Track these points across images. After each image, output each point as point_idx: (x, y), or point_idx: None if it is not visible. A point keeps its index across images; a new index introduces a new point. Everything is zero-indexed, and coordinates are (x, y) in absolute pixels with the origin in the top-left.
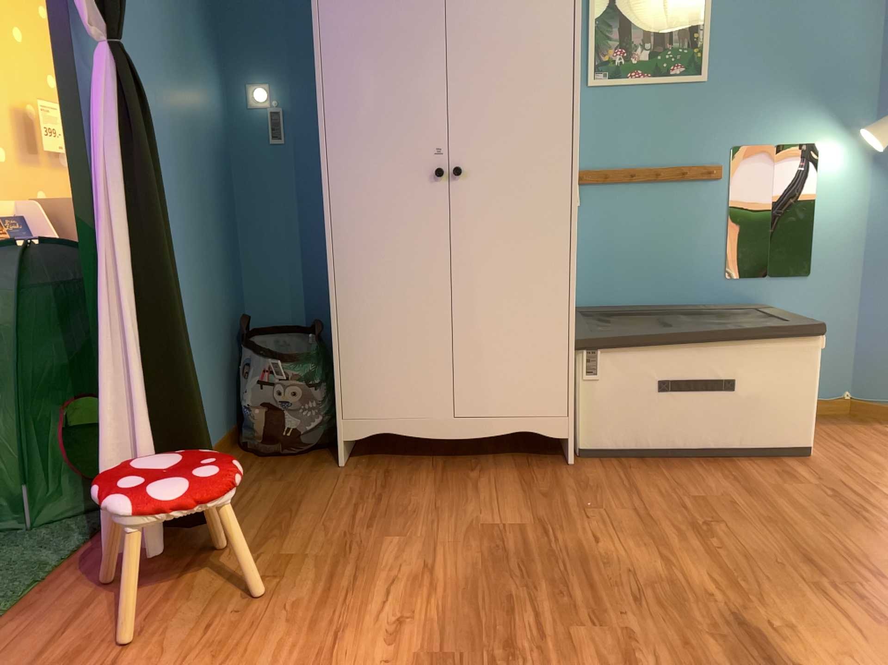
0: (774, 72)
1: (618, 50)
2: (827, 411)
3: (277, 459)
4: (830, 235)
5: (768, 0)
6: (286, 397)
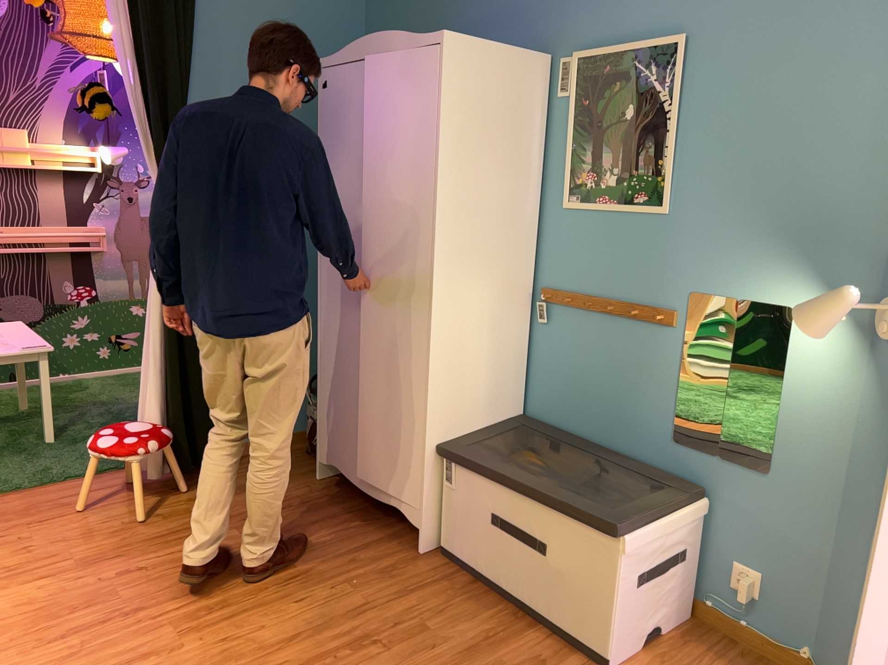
0: (743, 211)
1: (589, 174)
2: (773, 656)
3: (303, 459)
4: (799, 430)
5: (743, 122)
6: (315, 418)
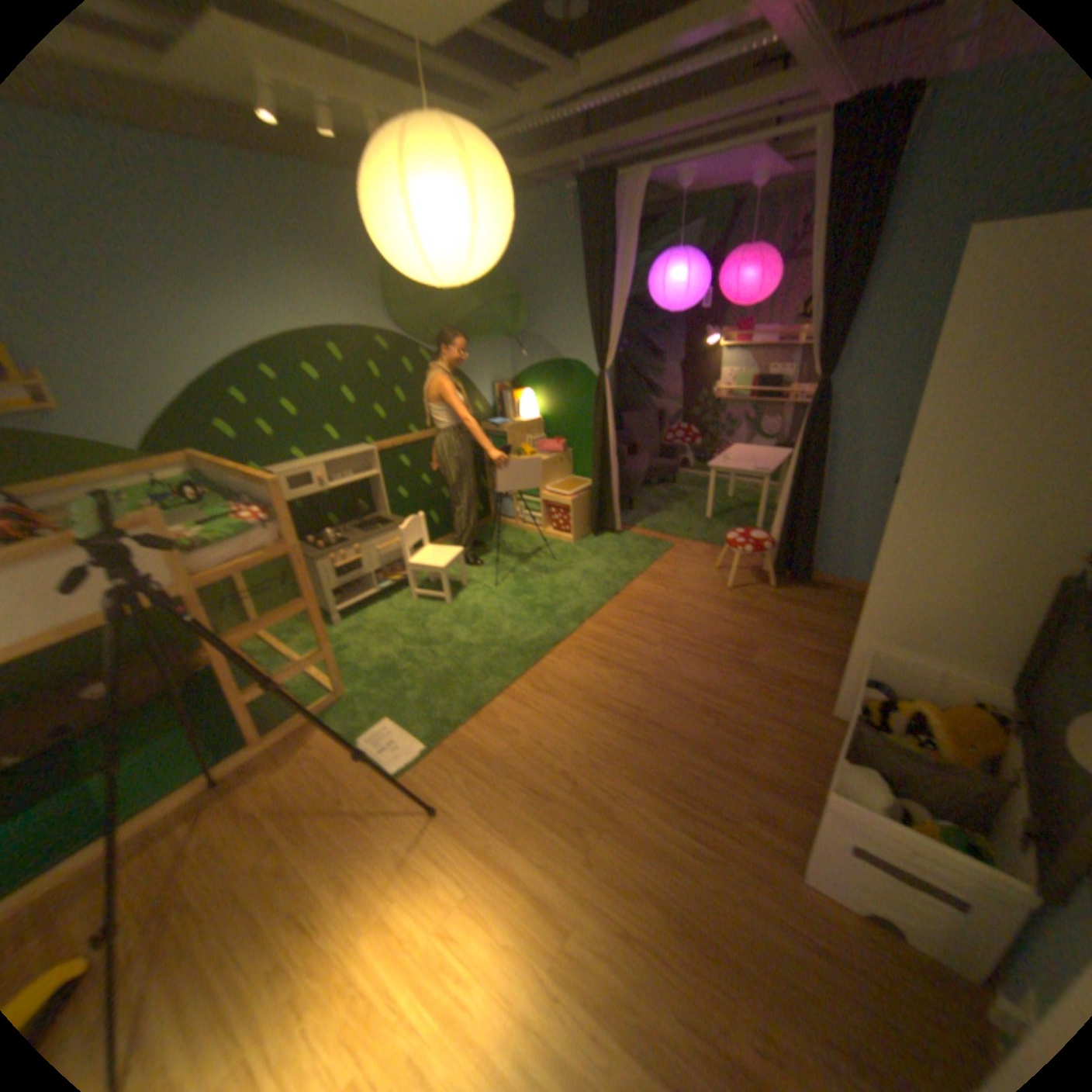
0: None
1: None
2: None
3: None
4: None
5: None
6: None
